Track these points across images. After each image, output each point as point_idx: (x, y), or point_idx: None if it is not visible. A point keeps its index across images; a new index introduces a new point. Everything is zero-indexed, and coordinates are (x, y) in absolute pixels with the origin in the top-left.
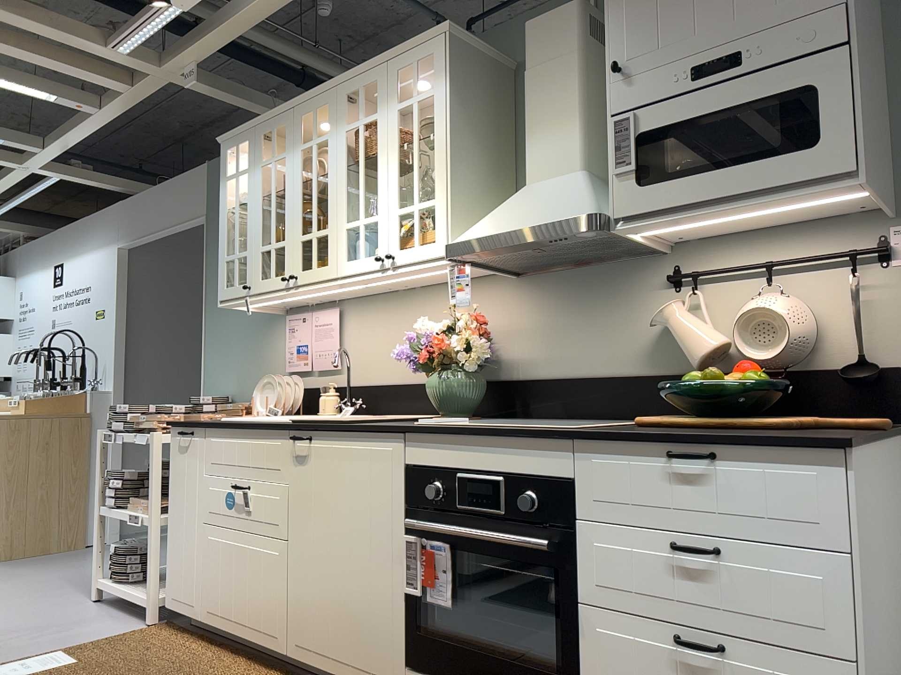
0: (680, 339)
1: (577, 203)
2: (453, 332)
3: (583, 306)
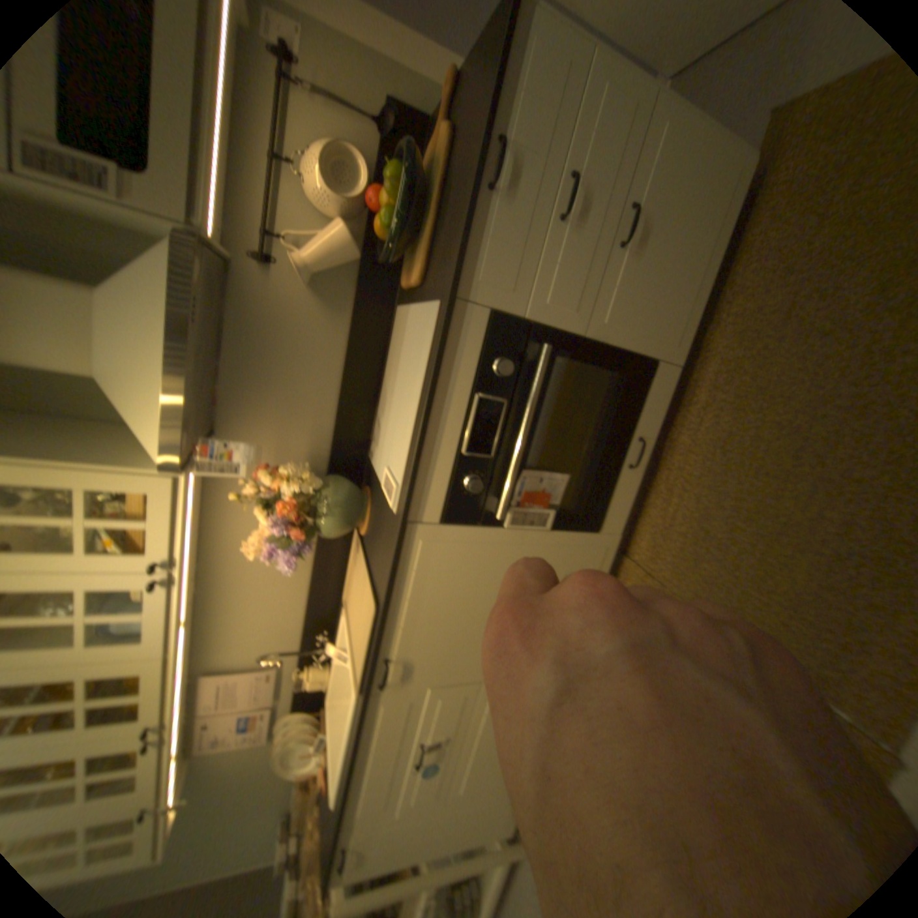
0: (332, 260)
1: (152, 267)
2: (275, 498)
3: (271, 363)
